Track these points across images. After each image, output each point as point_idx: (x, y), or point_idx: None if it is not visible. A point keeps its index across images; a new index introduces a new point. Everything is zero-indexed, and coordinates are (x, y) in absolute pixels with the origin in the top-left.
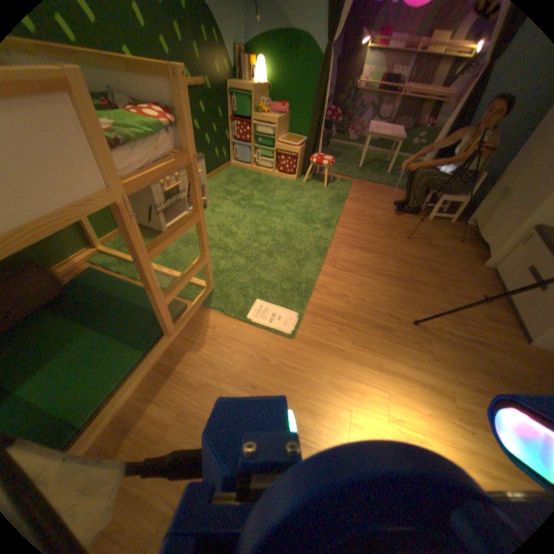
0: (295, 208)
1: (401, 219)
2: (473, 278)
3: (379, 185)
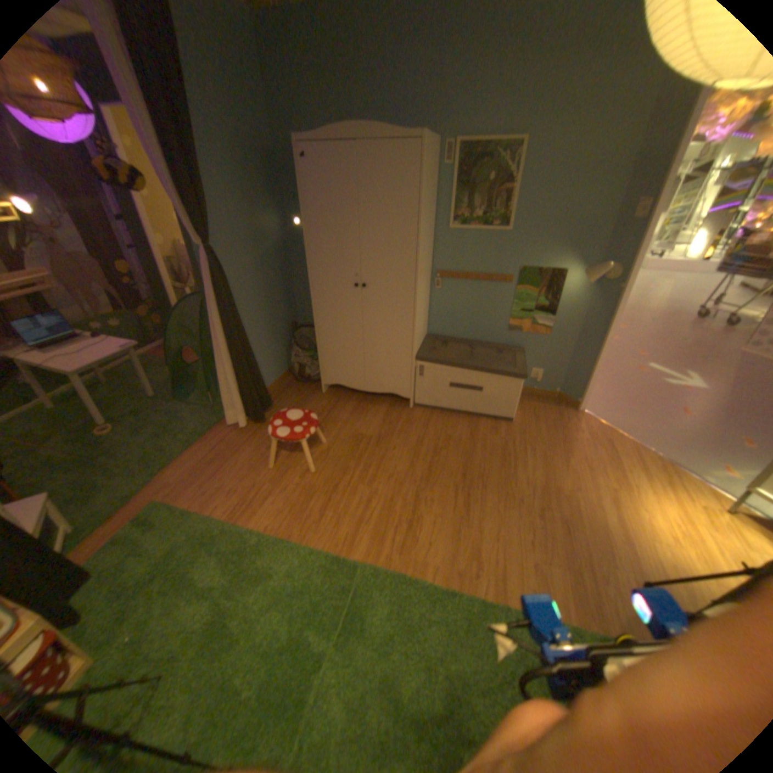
0: (274, 653)
1: (311, 449)
2: (433, 420)
3: (183, 453)
